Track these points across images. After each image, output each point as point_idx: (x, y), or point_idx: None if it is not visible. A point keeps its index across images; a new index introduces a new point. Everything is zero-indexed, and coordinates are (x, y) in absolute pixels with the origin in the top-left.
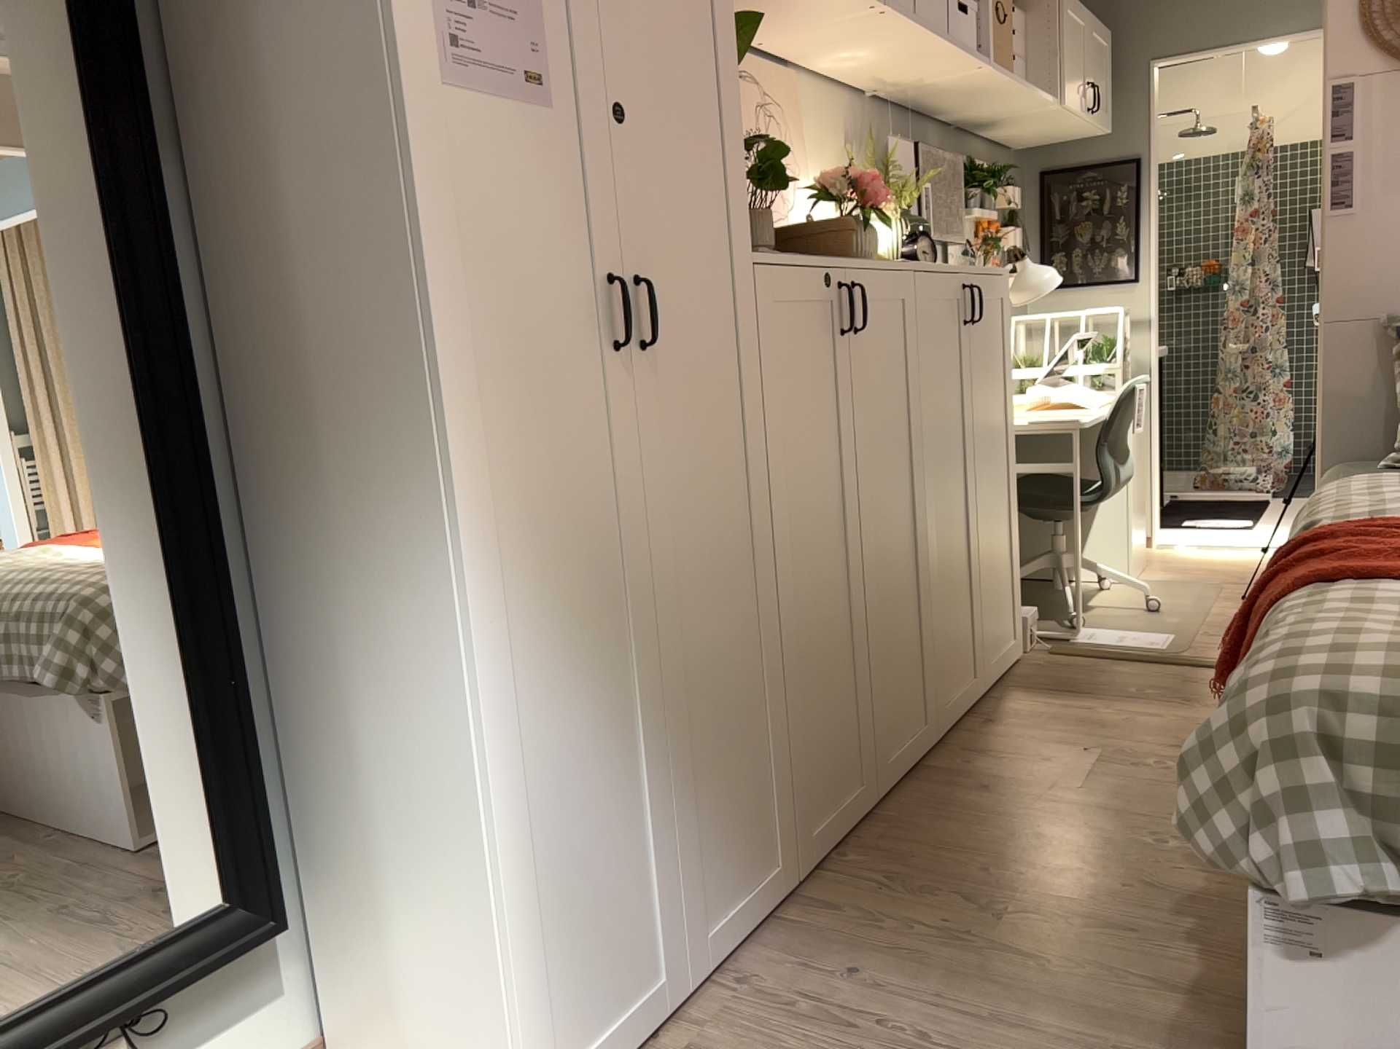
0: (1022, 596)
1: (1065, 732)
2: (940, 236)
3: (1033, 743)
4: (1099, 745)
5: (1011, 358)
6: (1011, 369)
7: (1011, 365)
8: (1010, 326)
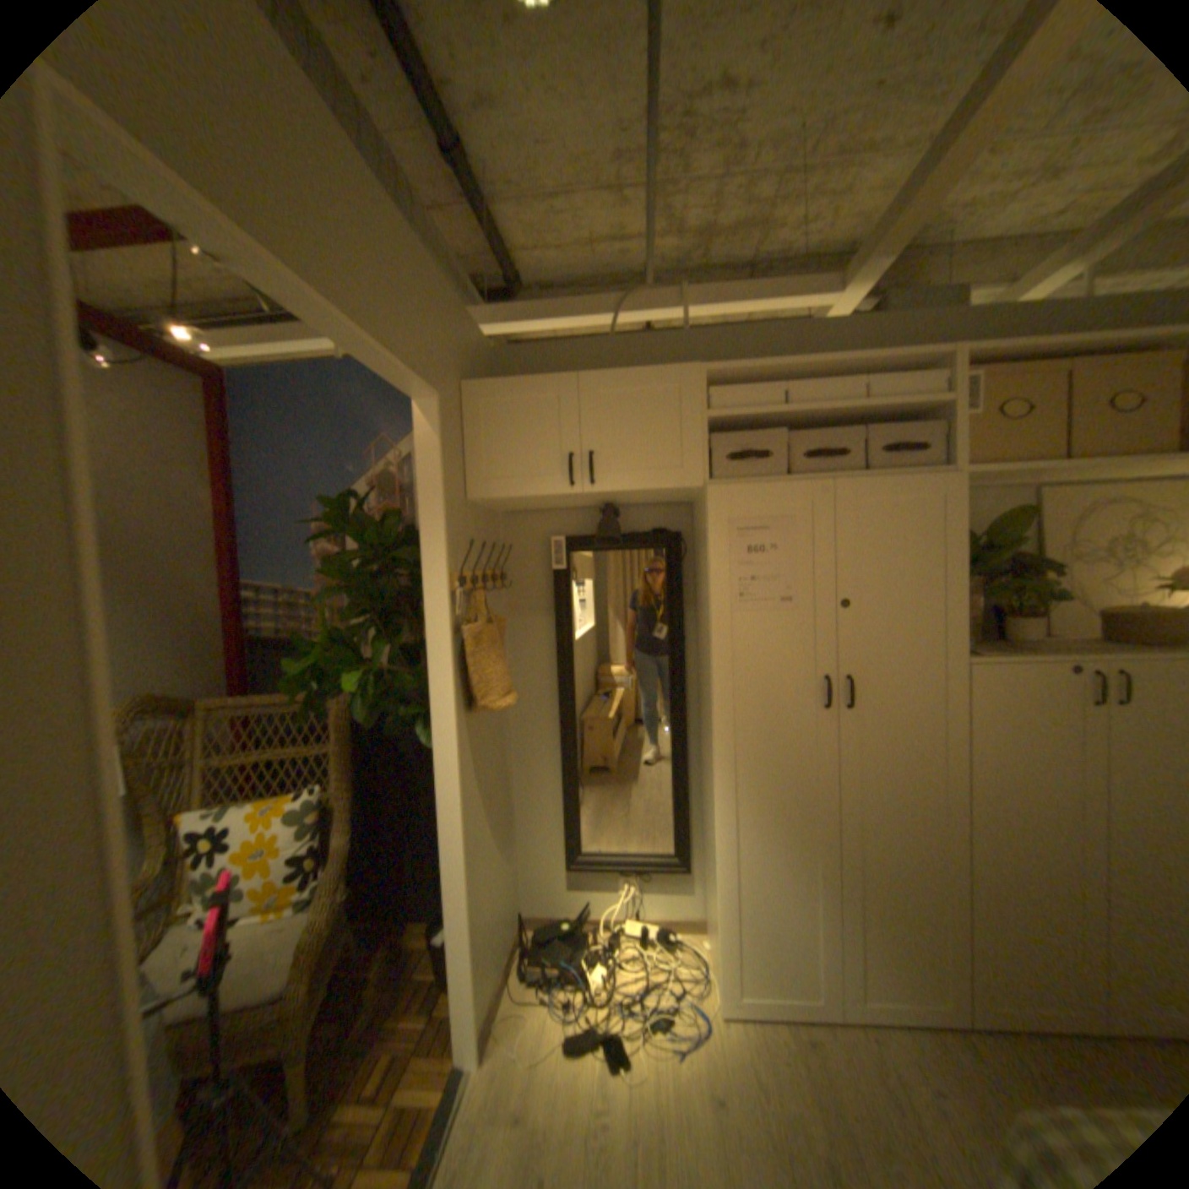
0: None
1: None
2: None
3: None
4: None
5: None
6: None
7: None
8: None
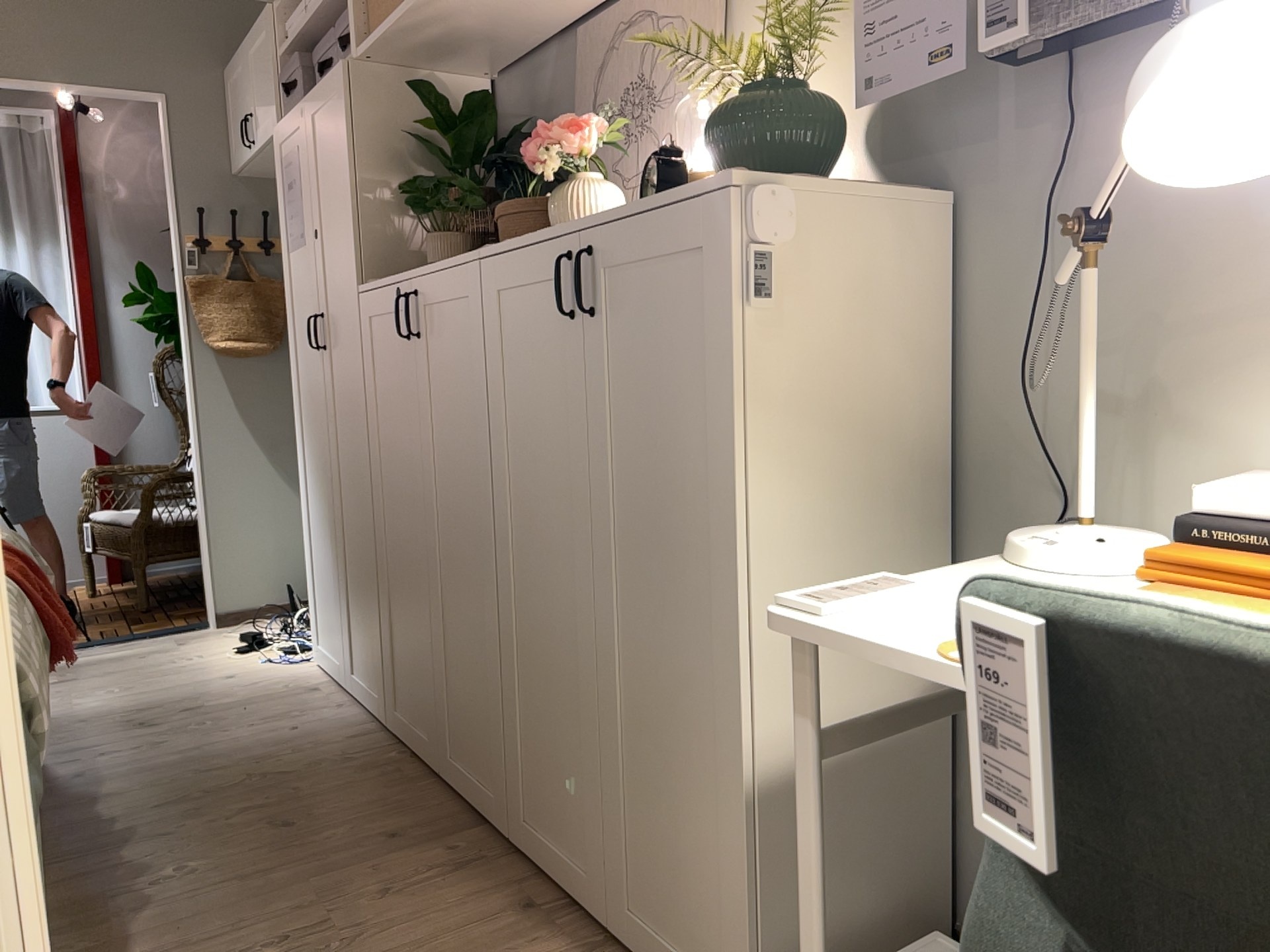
0: (749, 943)
1: (422, 947)
2: (1118, 8)
3: (434, 911)
4: (358, 951)
5: (731, 389)
6: (732, 415)
7: (731, 405)
8: (730, 313)
